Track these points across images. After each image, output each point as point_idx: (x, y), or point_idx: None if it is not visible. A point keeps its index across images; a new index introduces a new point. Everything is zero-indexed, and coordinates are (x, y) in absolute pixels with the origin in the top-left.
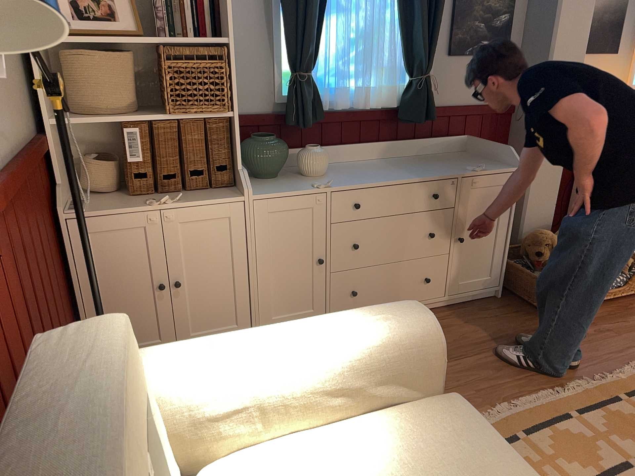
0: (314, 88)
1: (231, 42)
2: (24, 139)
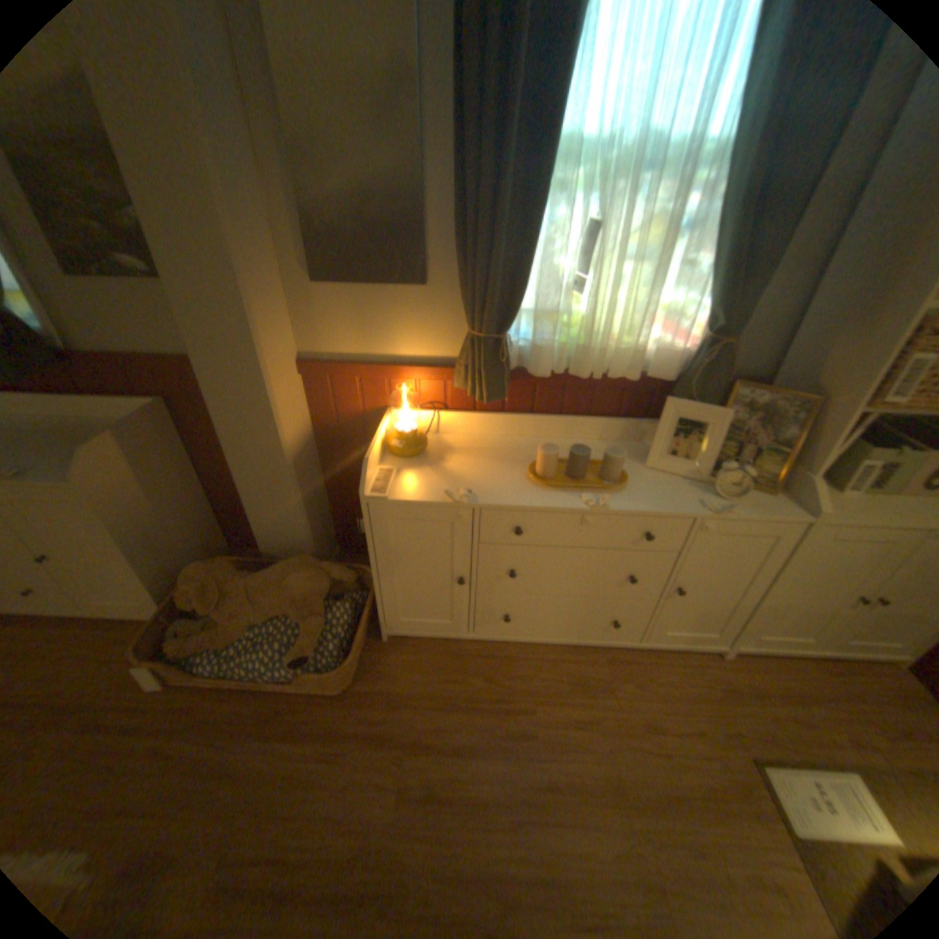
0: None
1: None
2: None
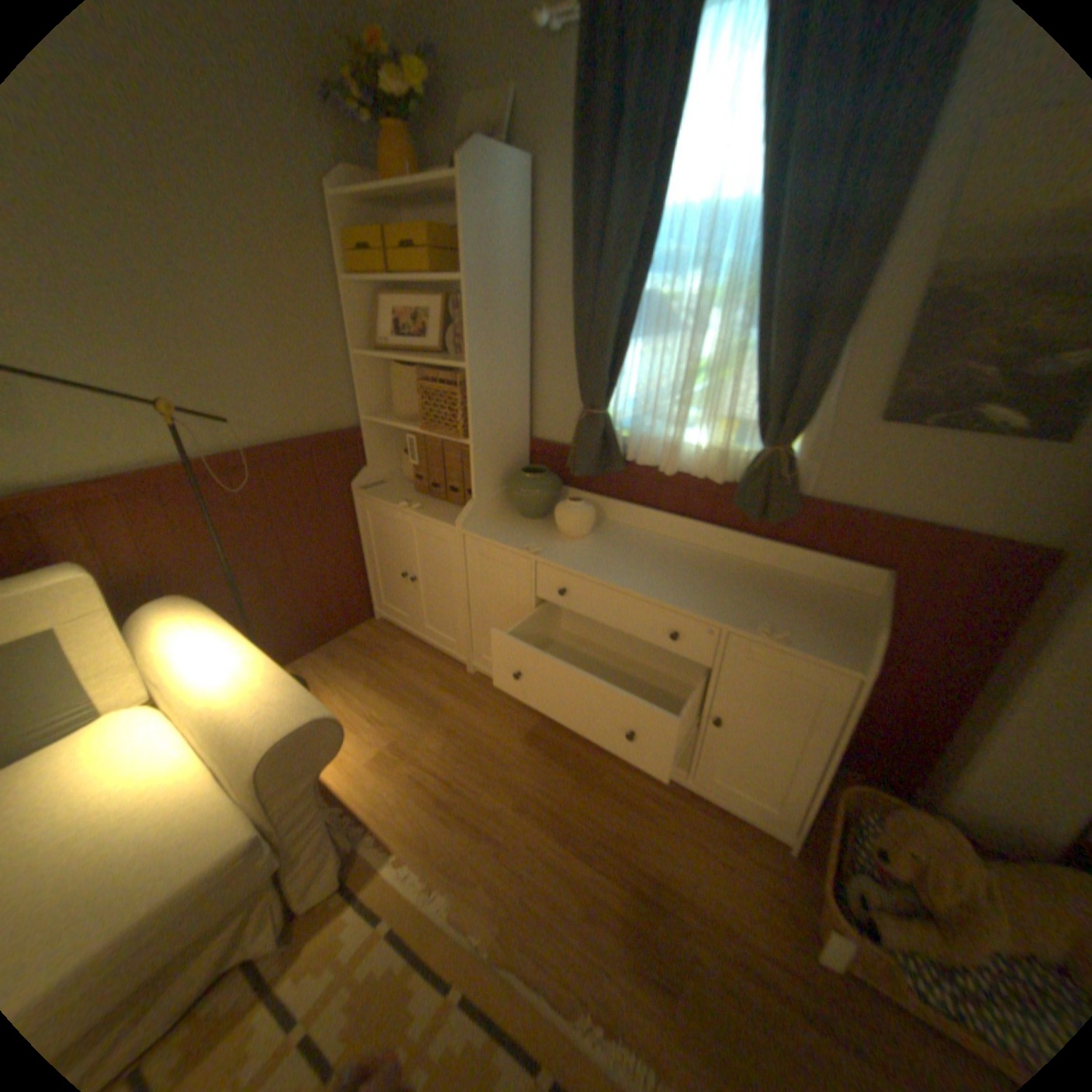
0: (609, 430)
1: (469, 367)
2: (316, 429)
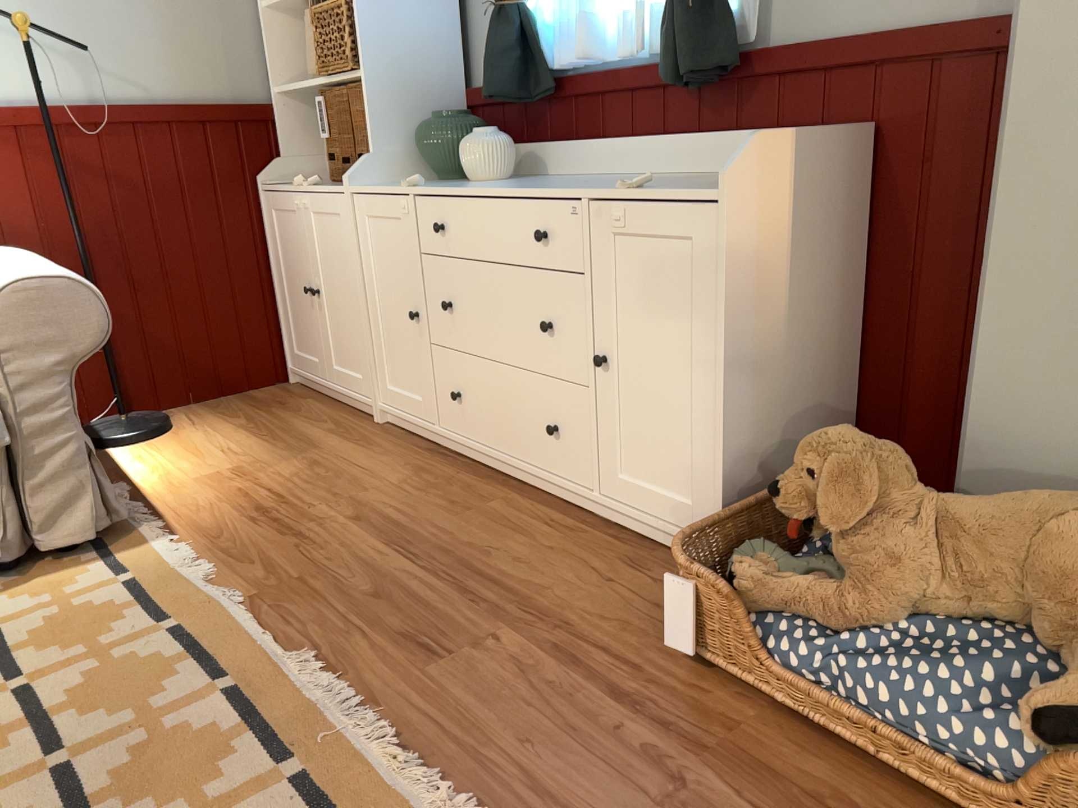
0: (524, 30)
1: None
2: (214, 101)
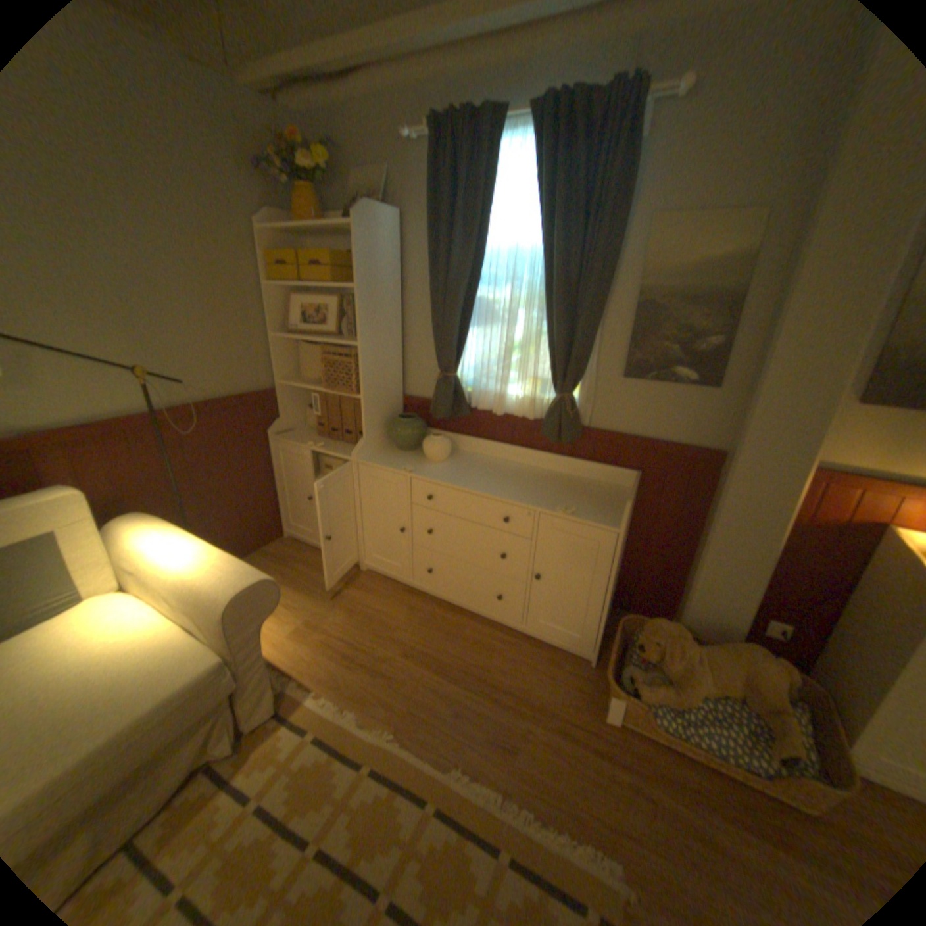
0: (458, 387)
1: (360, 345)
2: (242, 389)
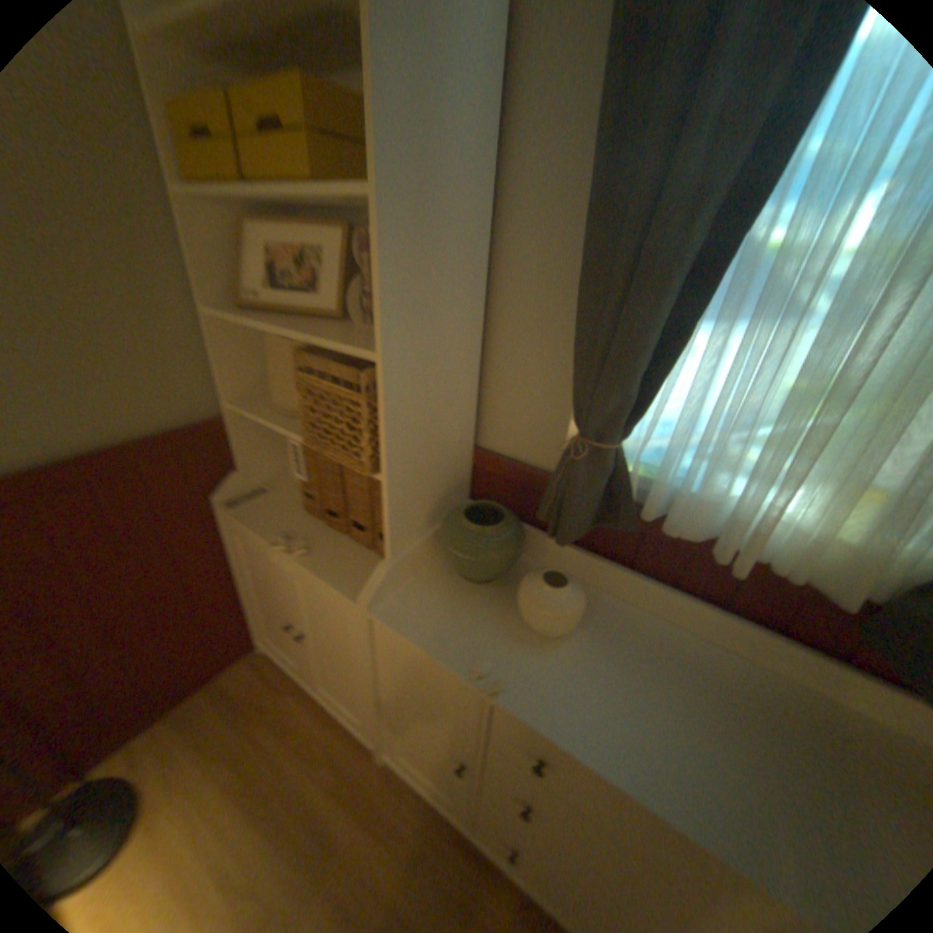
0: (625, 473)
1: (386, 359)
2: (144, 425)
